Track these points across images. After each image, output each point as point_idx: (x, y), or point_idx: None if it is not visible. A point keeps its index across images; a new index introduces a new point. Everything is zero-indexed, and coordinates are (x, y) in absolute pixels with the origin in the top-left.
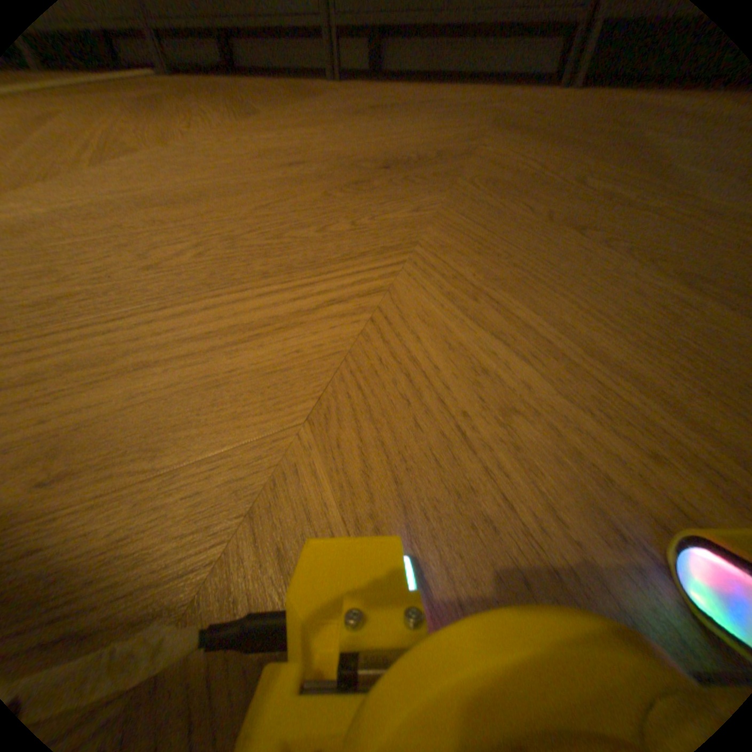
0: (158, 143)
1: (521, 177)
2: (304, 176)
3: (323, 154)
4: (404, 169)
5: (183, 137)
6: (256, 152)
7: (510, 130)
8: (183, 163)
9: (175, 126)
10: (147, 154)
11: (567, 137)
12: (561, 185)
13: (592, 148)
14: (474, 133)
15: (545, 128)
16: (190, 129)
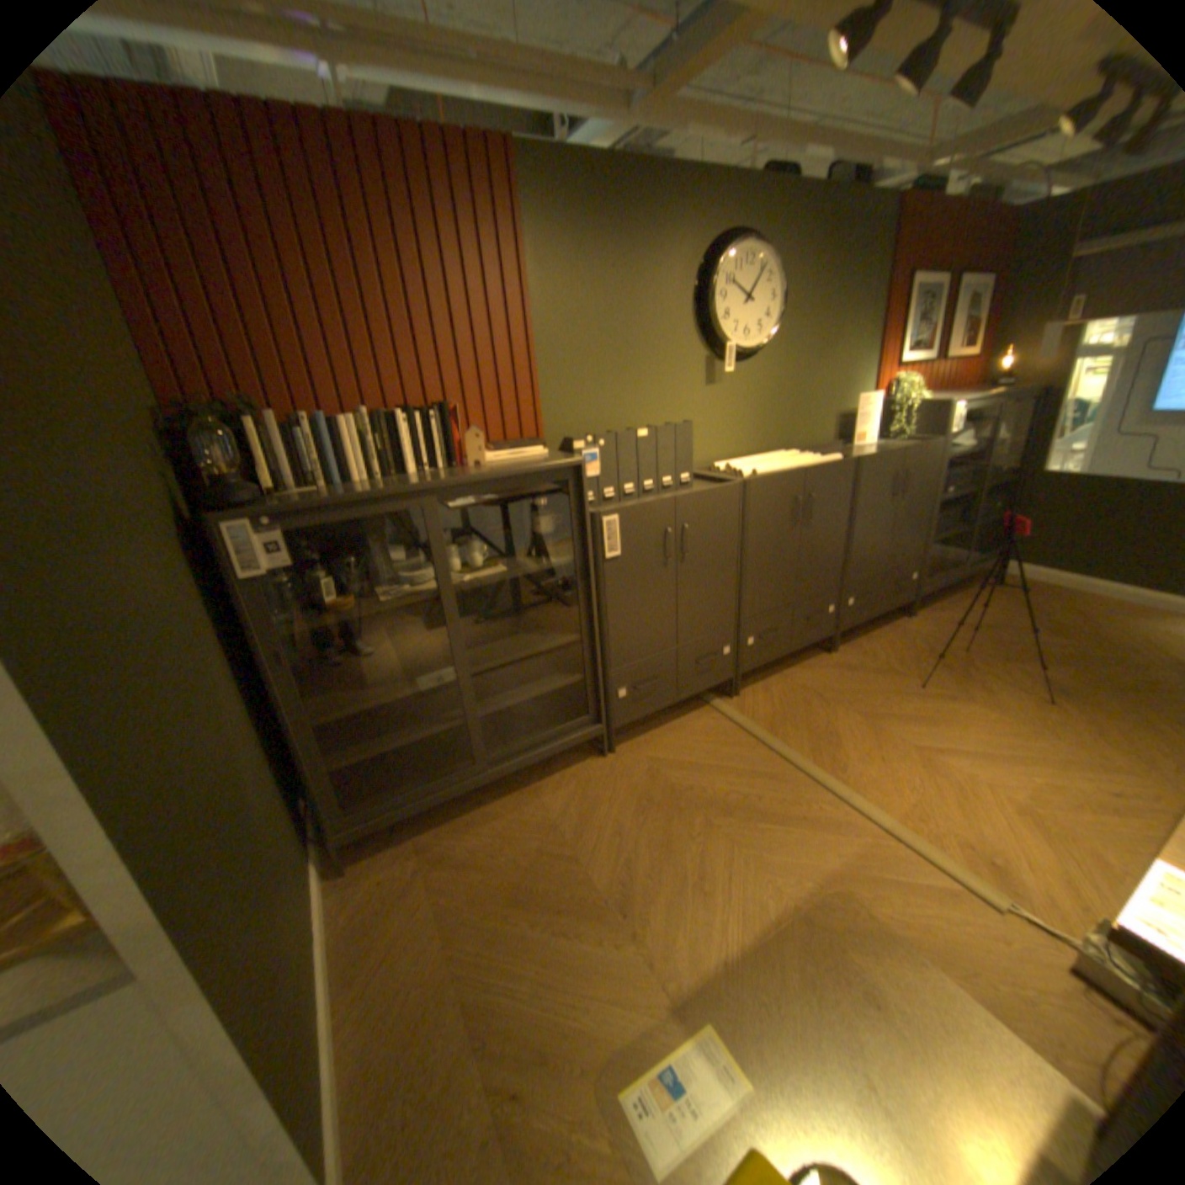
0: (1023, 728)
1: (1081, 685)
2: (1078, 712)
3: (1048, 703)
4: (1070, 696)
5: (1012, 722)
6: (1044, 713)
7: (1018, 666)
8: (1058, 727)
9: (986, 721)
10: (1042, 732)
11: (1032, 662)
12: (1088, 683)
13: (1048, 665)
14: (1020, 672)
15: (1016, 660)
16: (994, 719)
